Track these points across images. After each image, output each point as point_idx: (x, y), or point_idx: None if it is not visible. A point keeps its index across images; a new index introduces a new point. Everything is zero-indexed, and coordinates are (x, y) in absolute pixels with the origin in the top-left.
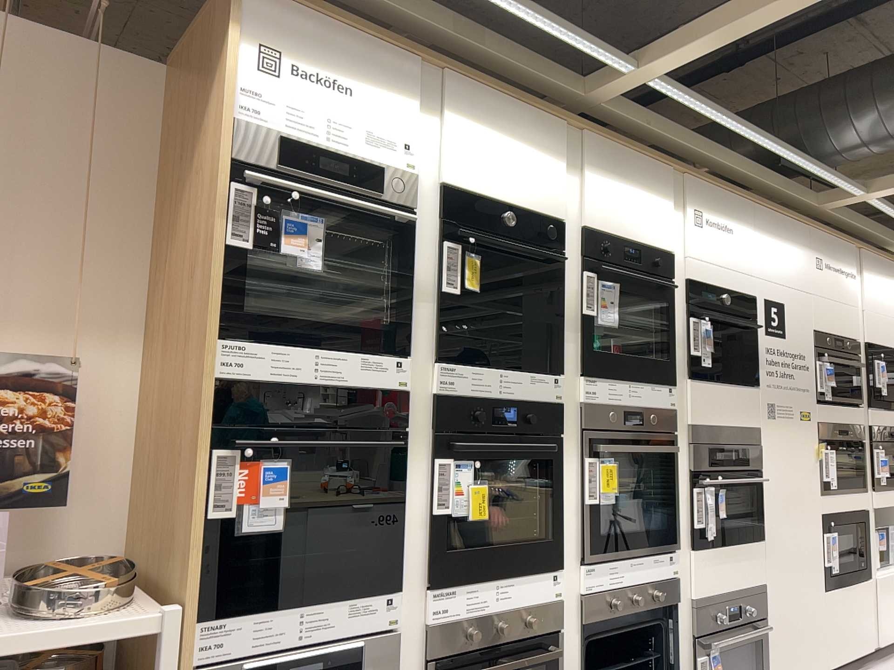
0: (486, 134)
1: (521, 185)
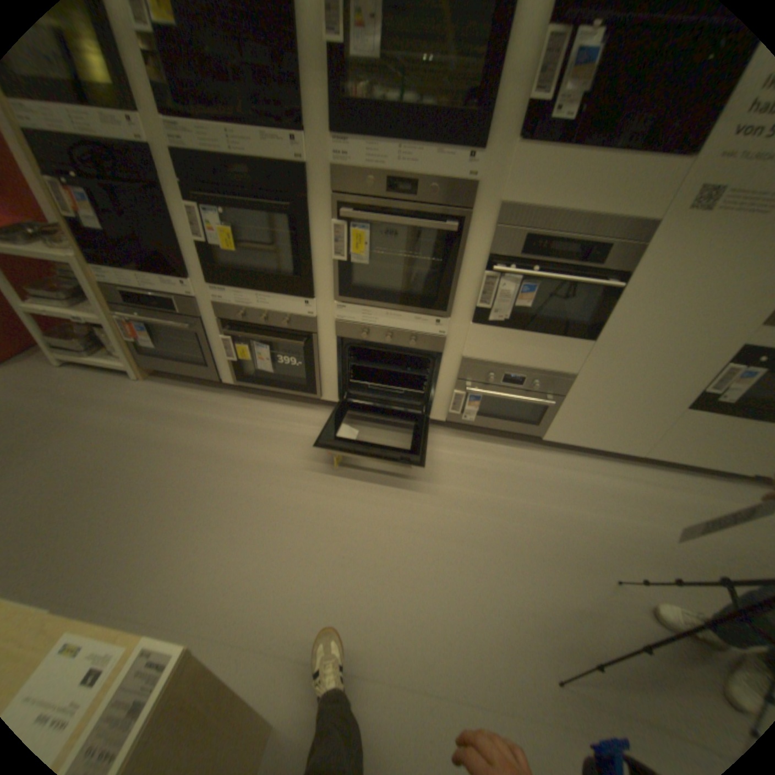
0: None
1: None
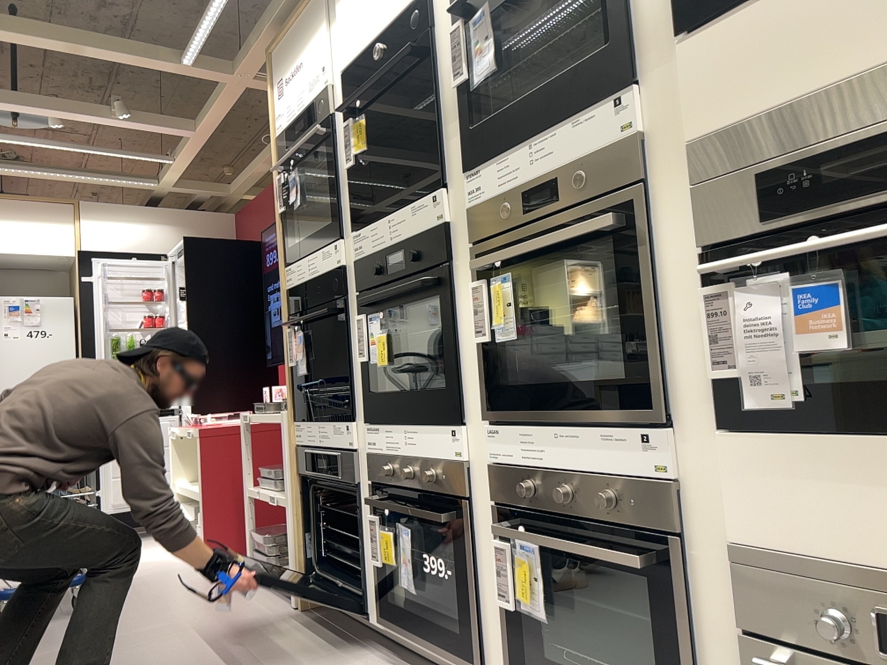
0: None
1: None
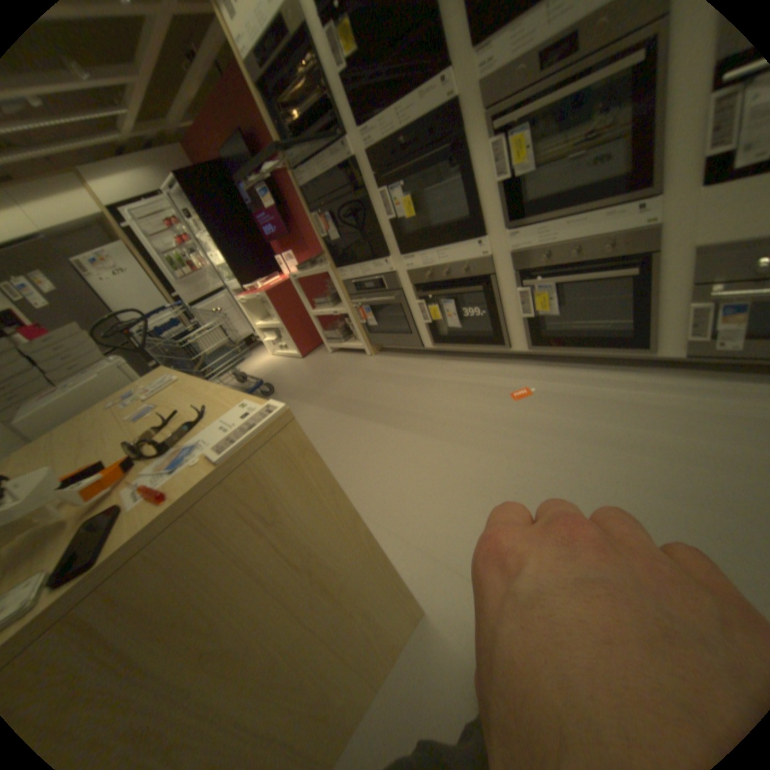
0: None
1: None
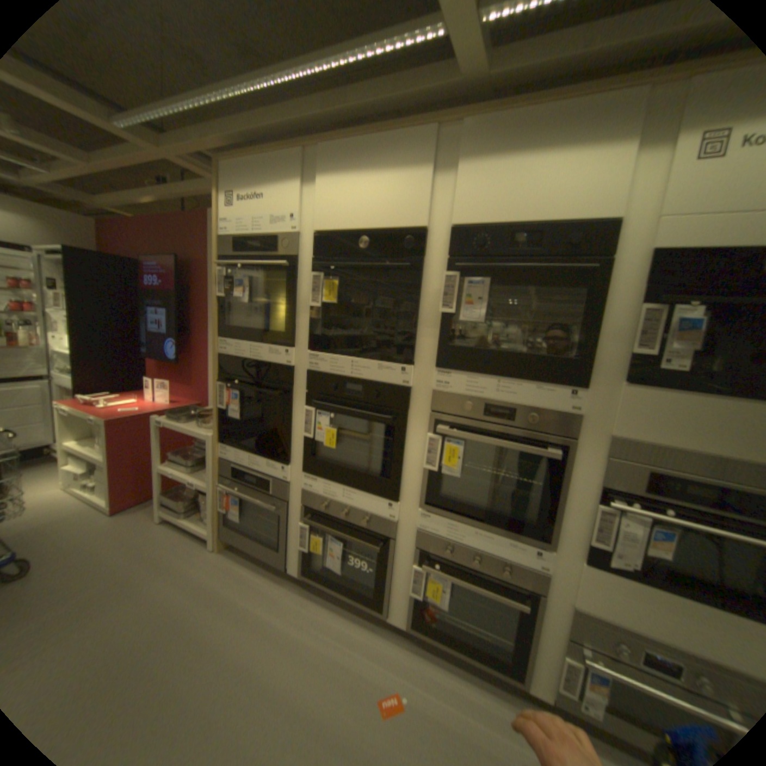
0: (349, 171)
1: (382, 203)
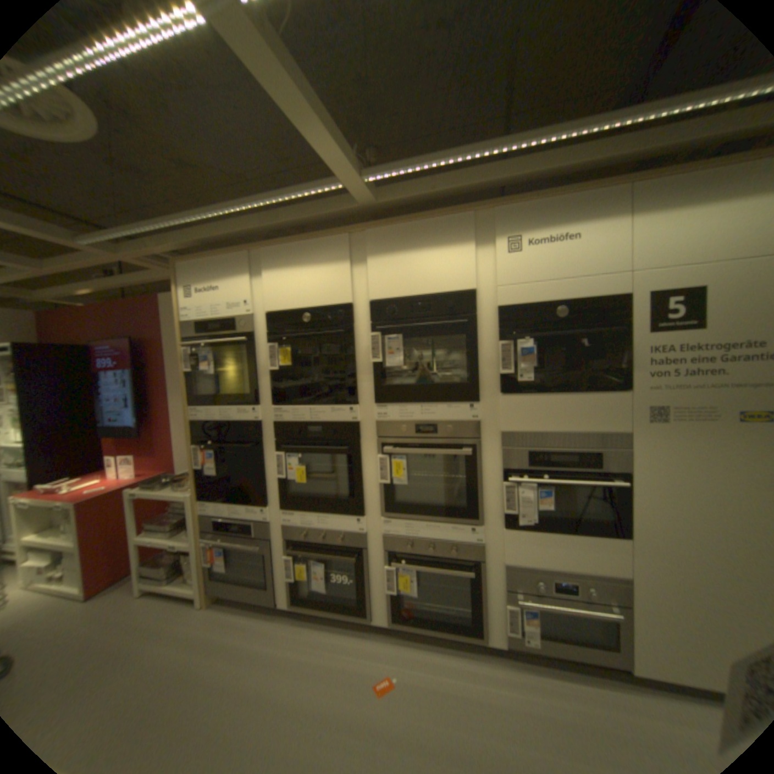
0: (287, 267)
1: (316, 289)
